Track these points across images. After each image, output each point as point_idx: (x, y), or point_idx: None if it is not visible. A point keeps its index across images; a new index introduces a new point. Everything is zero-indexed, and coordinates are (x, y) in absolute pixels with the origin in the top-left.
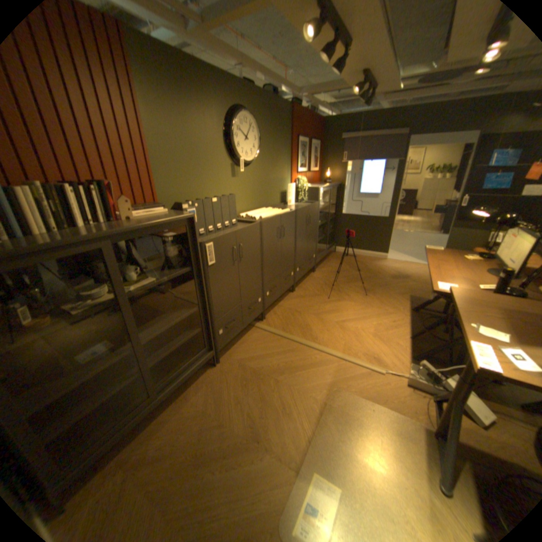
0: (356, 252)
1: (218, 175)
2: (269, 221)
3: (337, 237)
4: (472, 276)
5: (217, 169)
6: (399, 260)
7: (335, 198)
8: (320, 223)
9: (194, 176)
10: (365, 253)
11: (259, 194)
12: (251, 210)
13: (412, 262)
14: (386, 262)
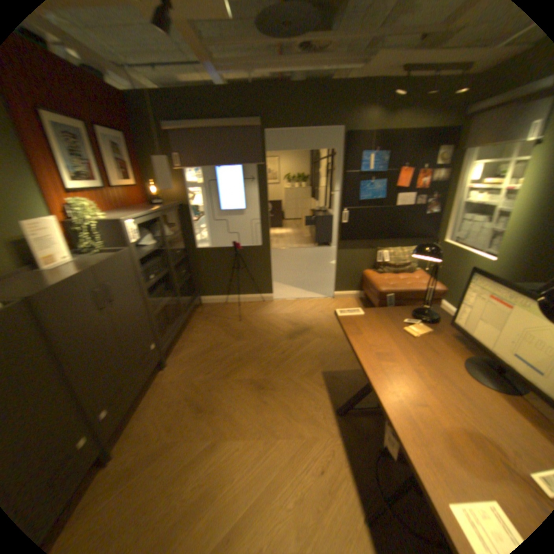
0: (232, 299)
1: None
2: None
3: (199, 283)
4: (472, 413)
5: None
6: (289, 299)
7: (180, 226)
8: (157, 277)
9: None
10: (244, 298)
11: None
12: None
13: (303, 297)
14: (274, 307)
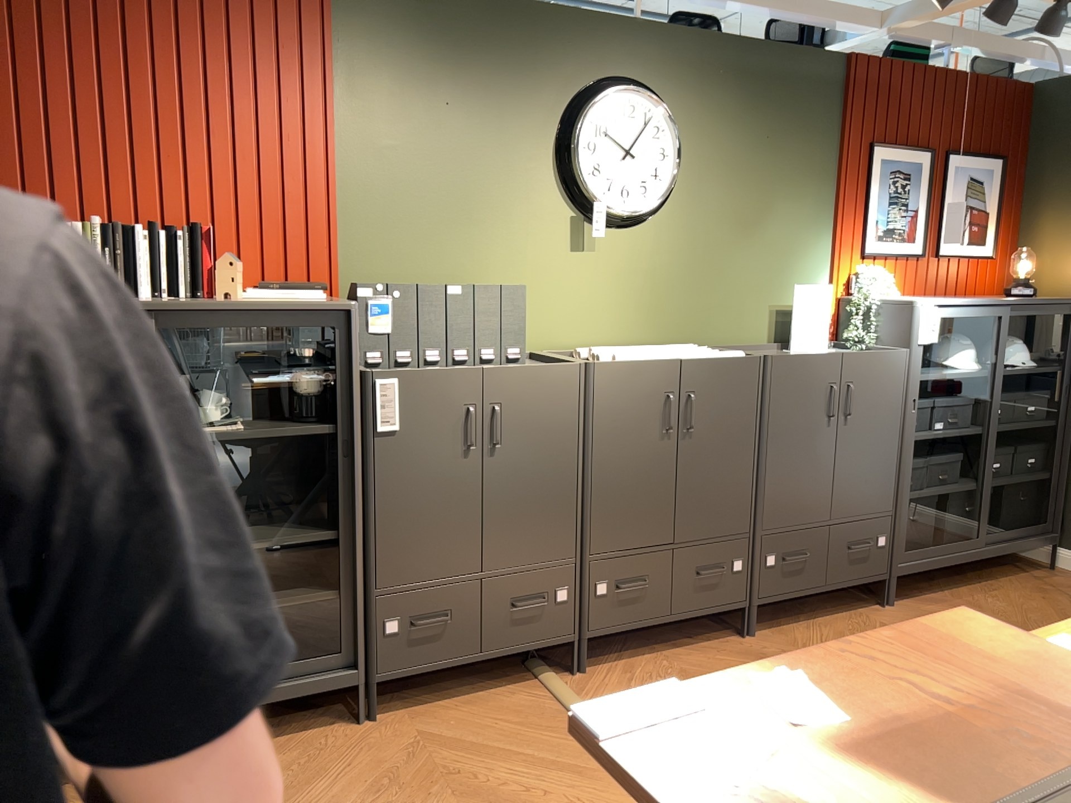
0: None
1: (524, 240)
2: (625, 366)
3: (1066, 509)
4: None
5: (524, 227)
6: None
7: (1061, 355)
8: (946, 430)
9: (450, 238)
10: None
11: (674, 303)
12: (636, 345)
13: None
14: None
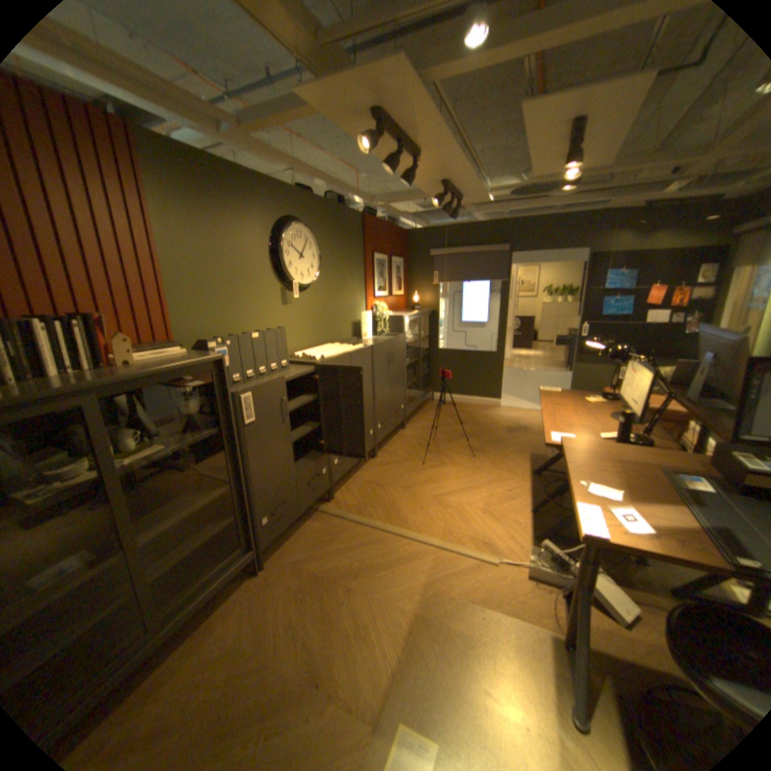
0: (460, 399)
1: (263, 302)
2: (334, 361)
3: (433, 380)
4: (593, 423)
5: (262, 295)
6: (516, 408)
7: (428, 329)
8: (409, 361)
9: (229, 304)
10: (471, 400)
11: (322, 326)
12: (311, 347)
13: (532, 409)
14: (499, 411)
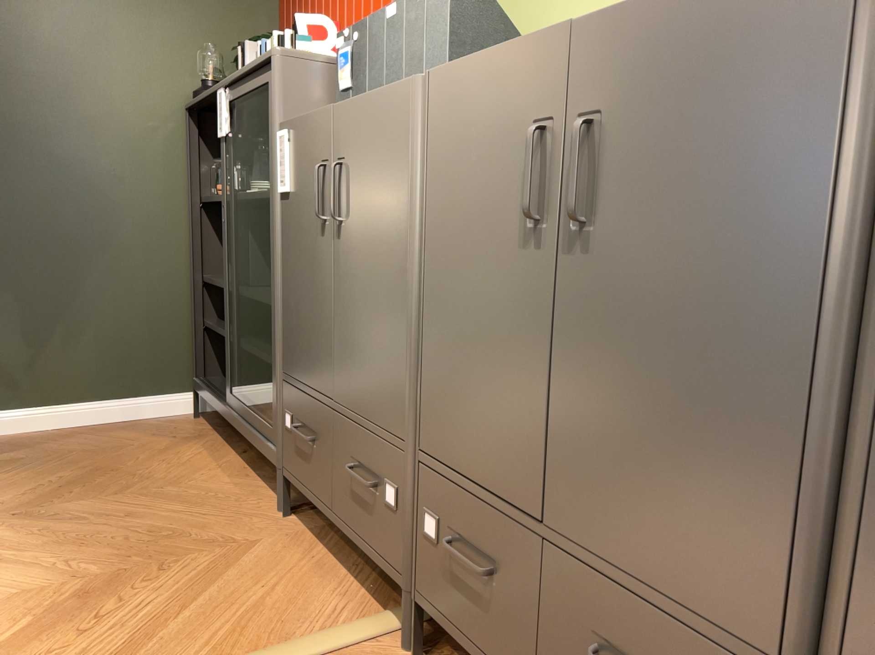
0: None
1: None
2: (467, 70)
3: None
4: None
5: None
6: None
7: None
8: None
9: None
10: None
11: None
12: None
13: None
14: None
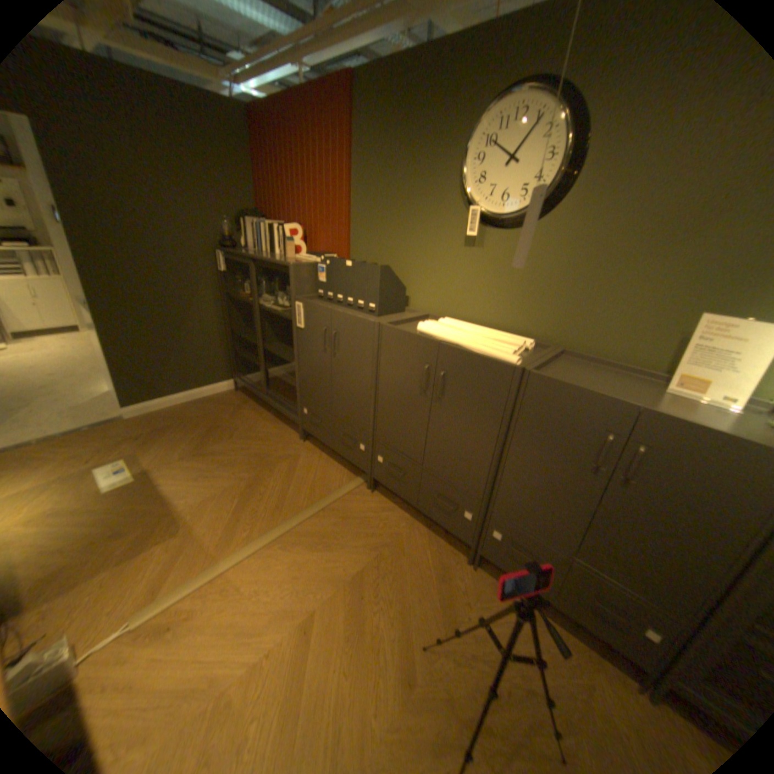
0: None
1: (434, 237)
2: (400, 333)
3: None
4: None
5: (435, 227)
6: None
7: None
8: None
9: (395, 233)
10: None
11: (547, 303)
12: (504, 329)
13: None
14: None
